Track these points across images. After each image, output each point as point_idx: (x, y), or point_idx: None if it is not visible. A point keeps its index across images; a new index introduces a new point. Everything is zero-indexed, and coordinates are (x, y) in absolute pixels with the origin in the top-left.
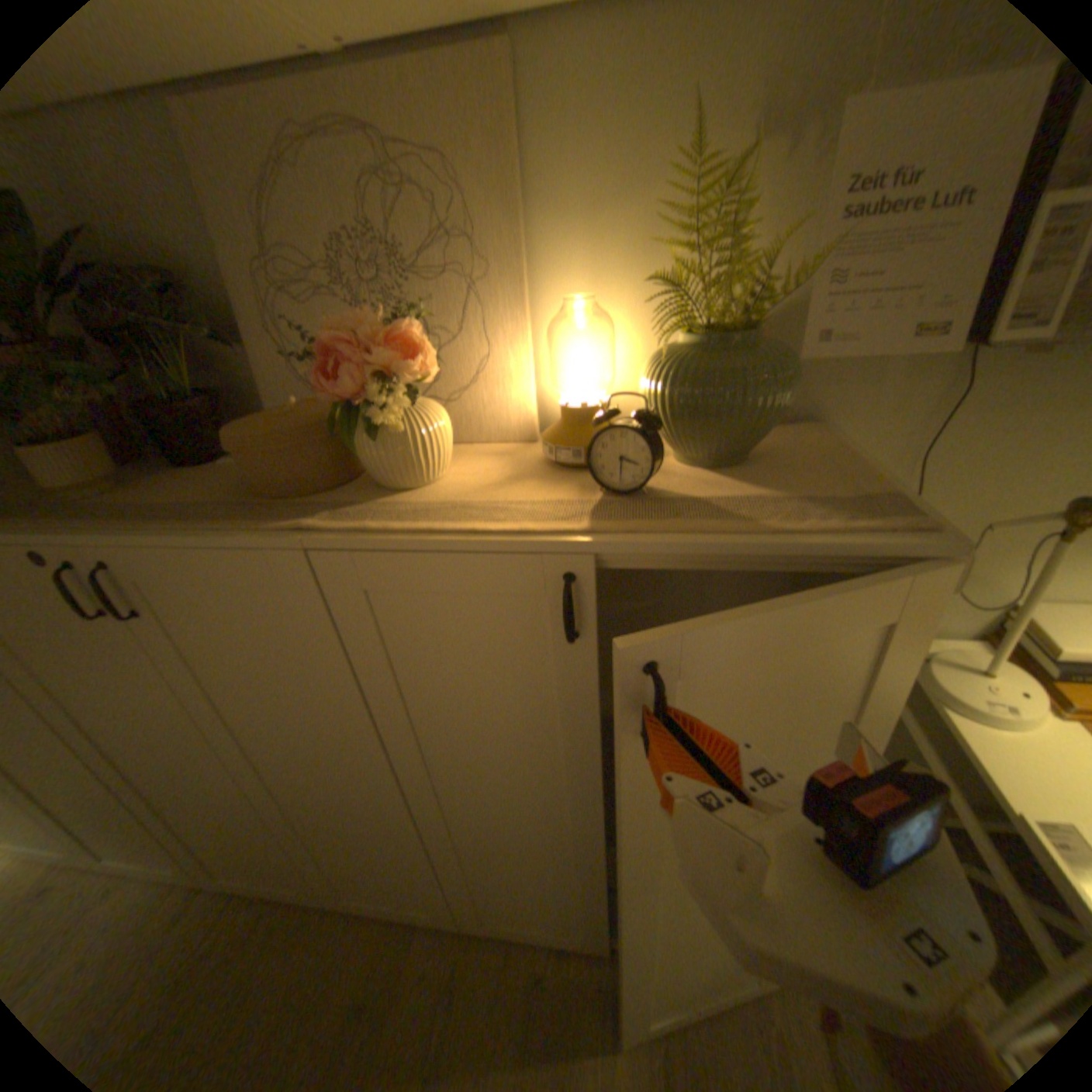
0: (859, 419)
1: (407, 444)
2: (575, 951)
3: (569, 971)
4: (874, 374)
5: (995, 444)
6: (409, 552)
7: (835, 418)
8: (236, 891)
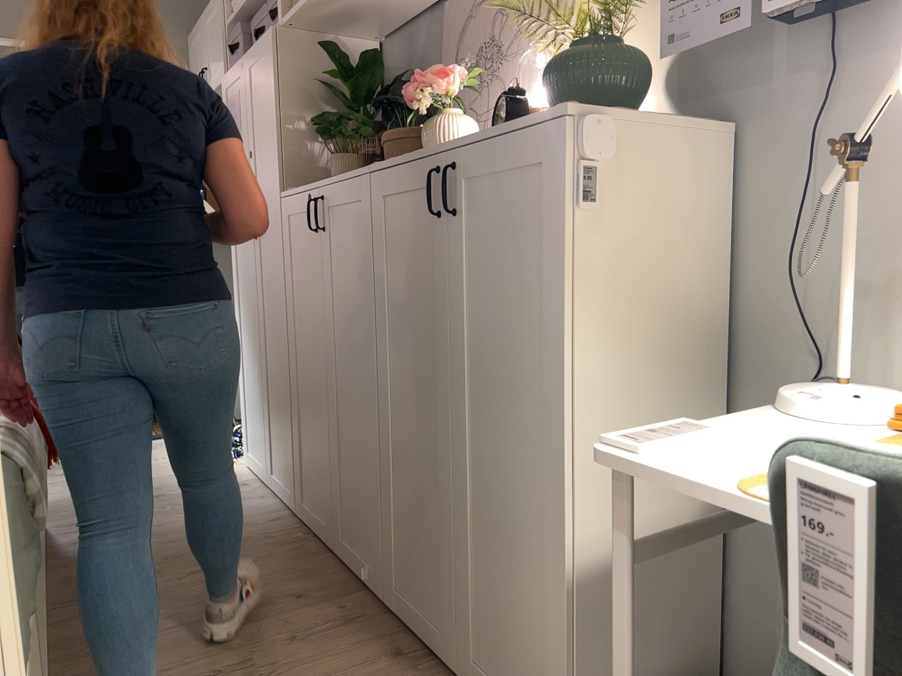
0: (766, 121)
1: (437, 132)
2: (441, 668)
3: (424, 671)
4: (771, 77)
5: (896, 129)
6: (396, 168)
7: (741, 121)
8: (306, 527)
